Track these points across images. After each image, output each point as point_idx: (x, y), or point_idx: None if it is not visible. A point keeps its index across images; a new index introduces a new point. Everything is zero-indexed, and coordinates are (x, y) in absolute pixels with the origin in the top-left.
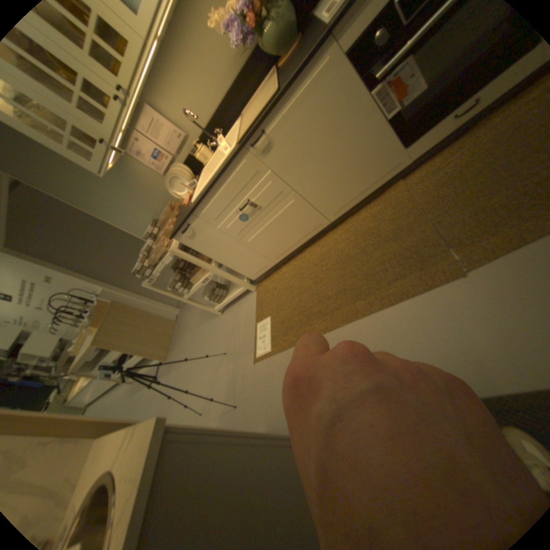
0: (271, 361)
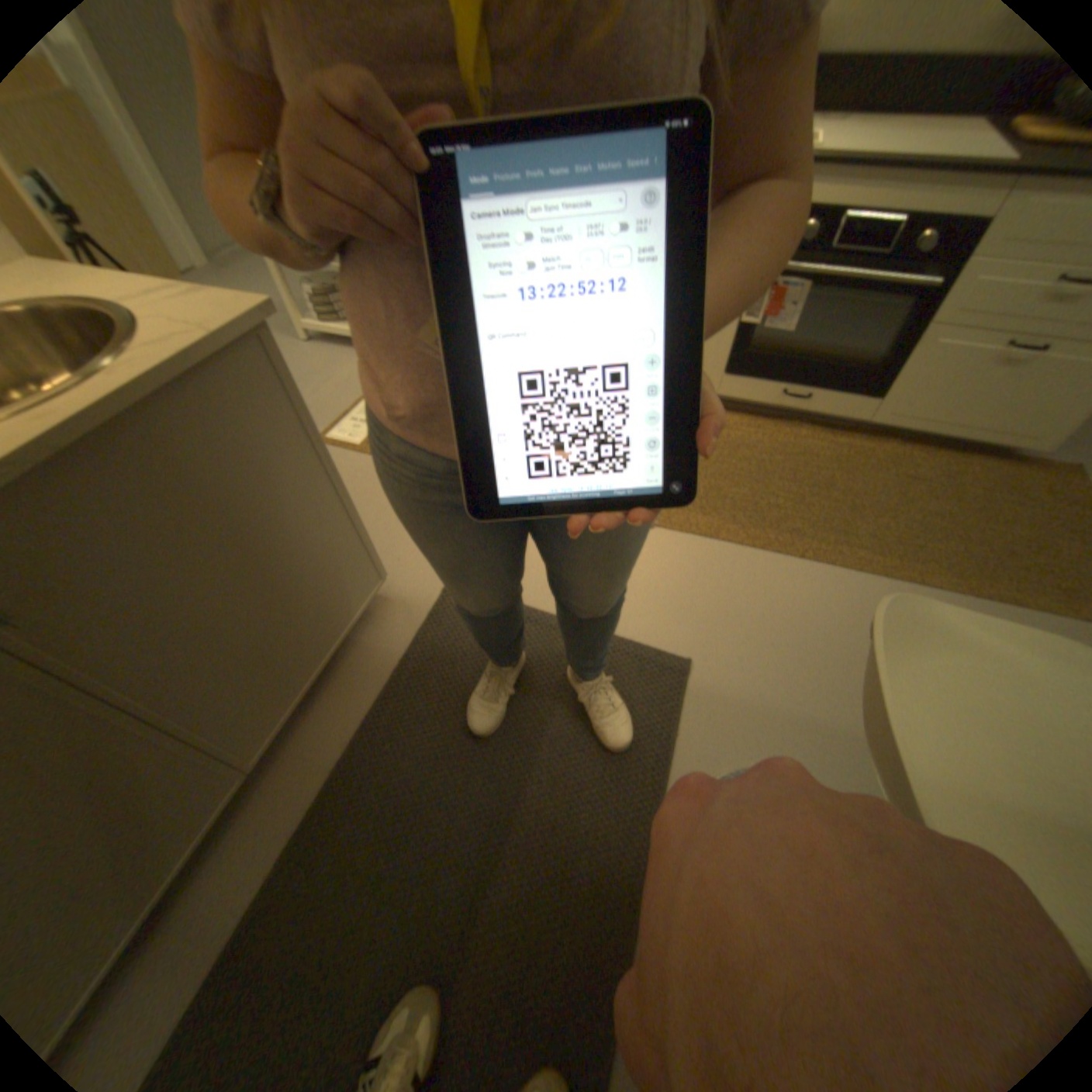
0: (348, 458)
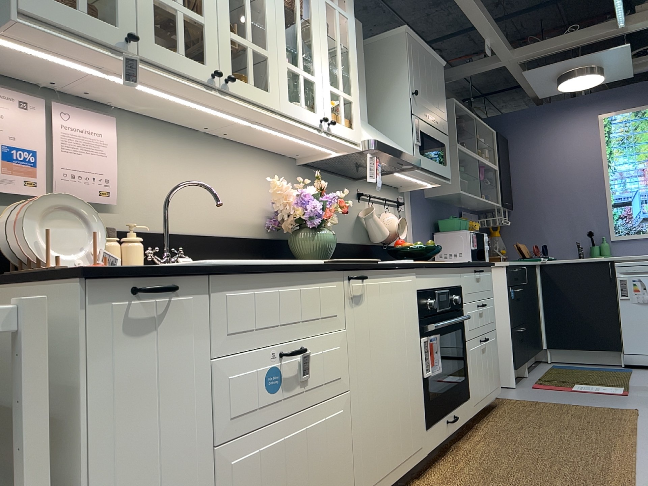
0: None
